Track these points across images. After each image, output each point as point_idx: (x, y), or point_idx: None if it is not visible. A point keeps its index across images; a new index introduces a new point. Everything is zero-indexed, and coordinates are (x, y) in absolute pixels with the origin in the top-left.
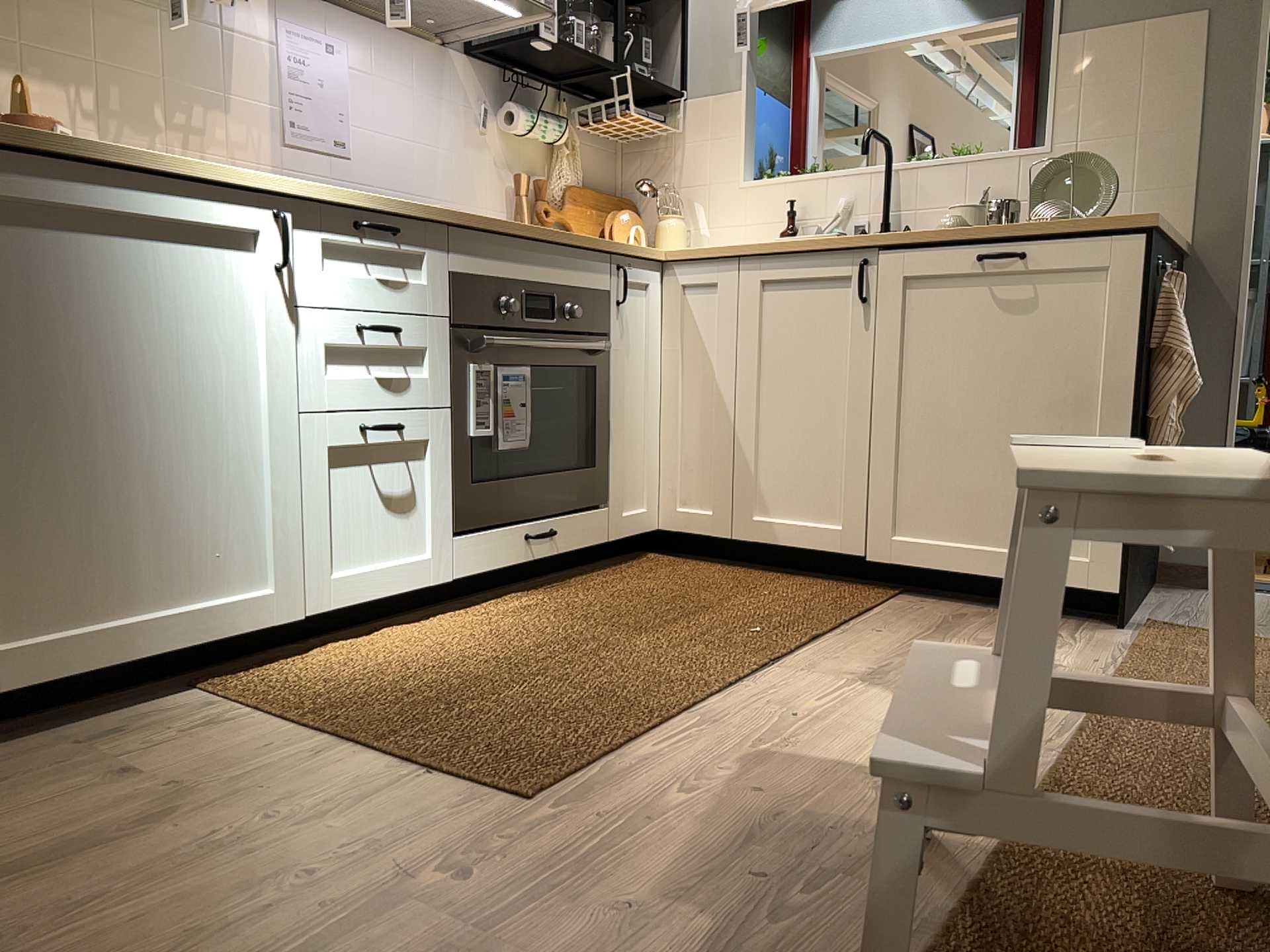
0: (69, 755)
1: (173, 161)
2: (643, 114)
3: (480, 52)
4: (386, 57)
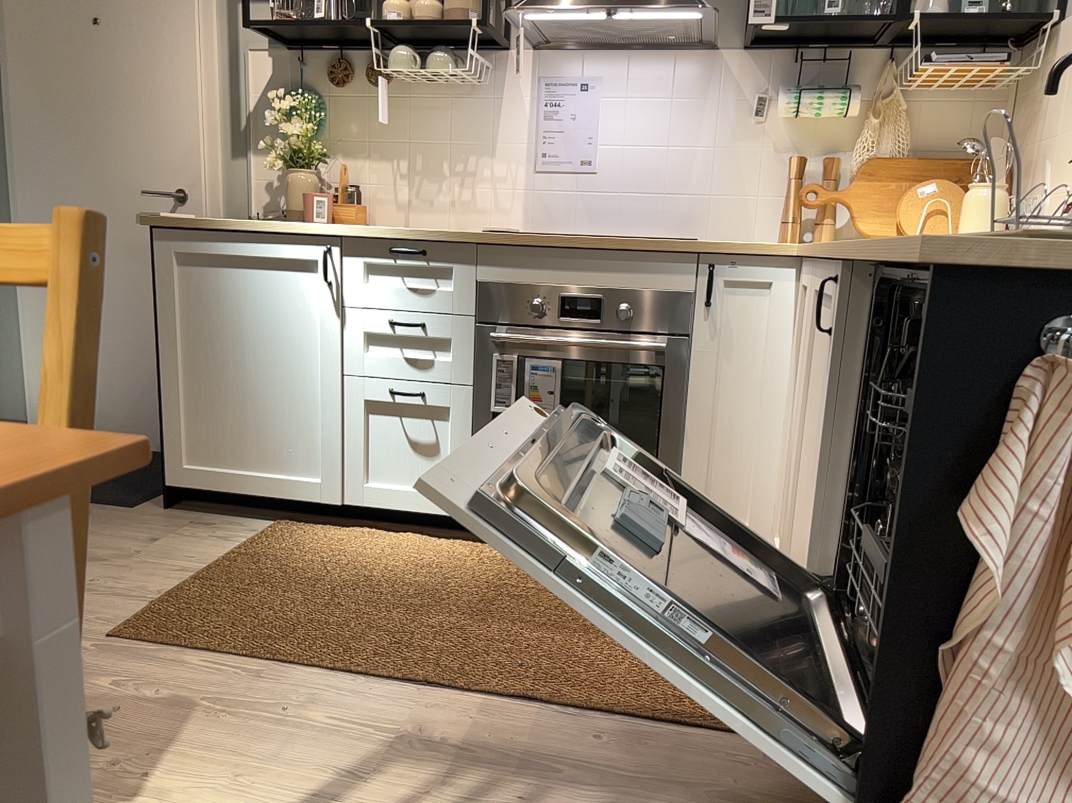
0: (181, 525)
1: (271, 223)
2: (955, 63)
3: (749, 43)
4: (639, 77)
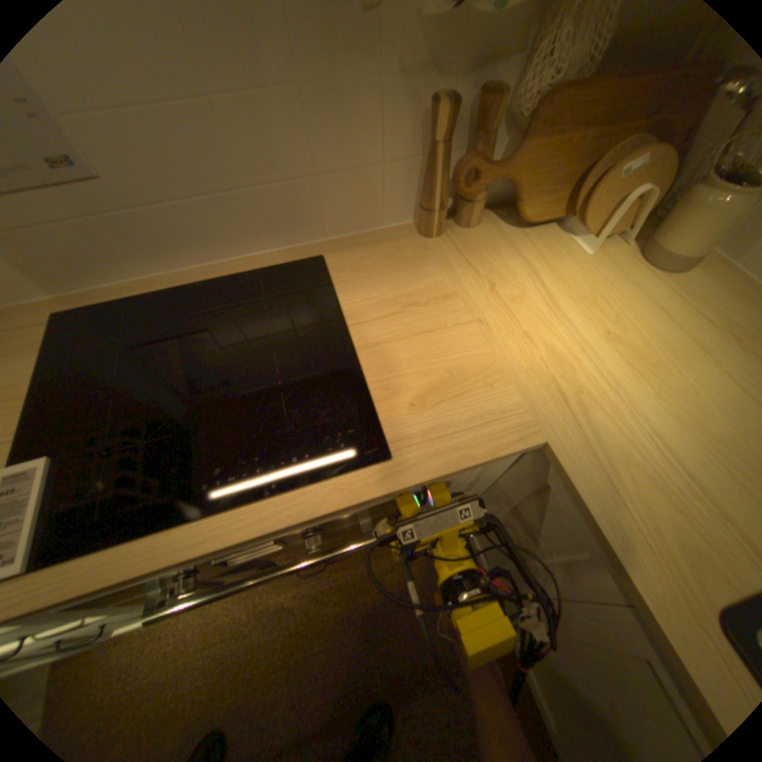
0: None
1: None
2: None
3: None
4: None
